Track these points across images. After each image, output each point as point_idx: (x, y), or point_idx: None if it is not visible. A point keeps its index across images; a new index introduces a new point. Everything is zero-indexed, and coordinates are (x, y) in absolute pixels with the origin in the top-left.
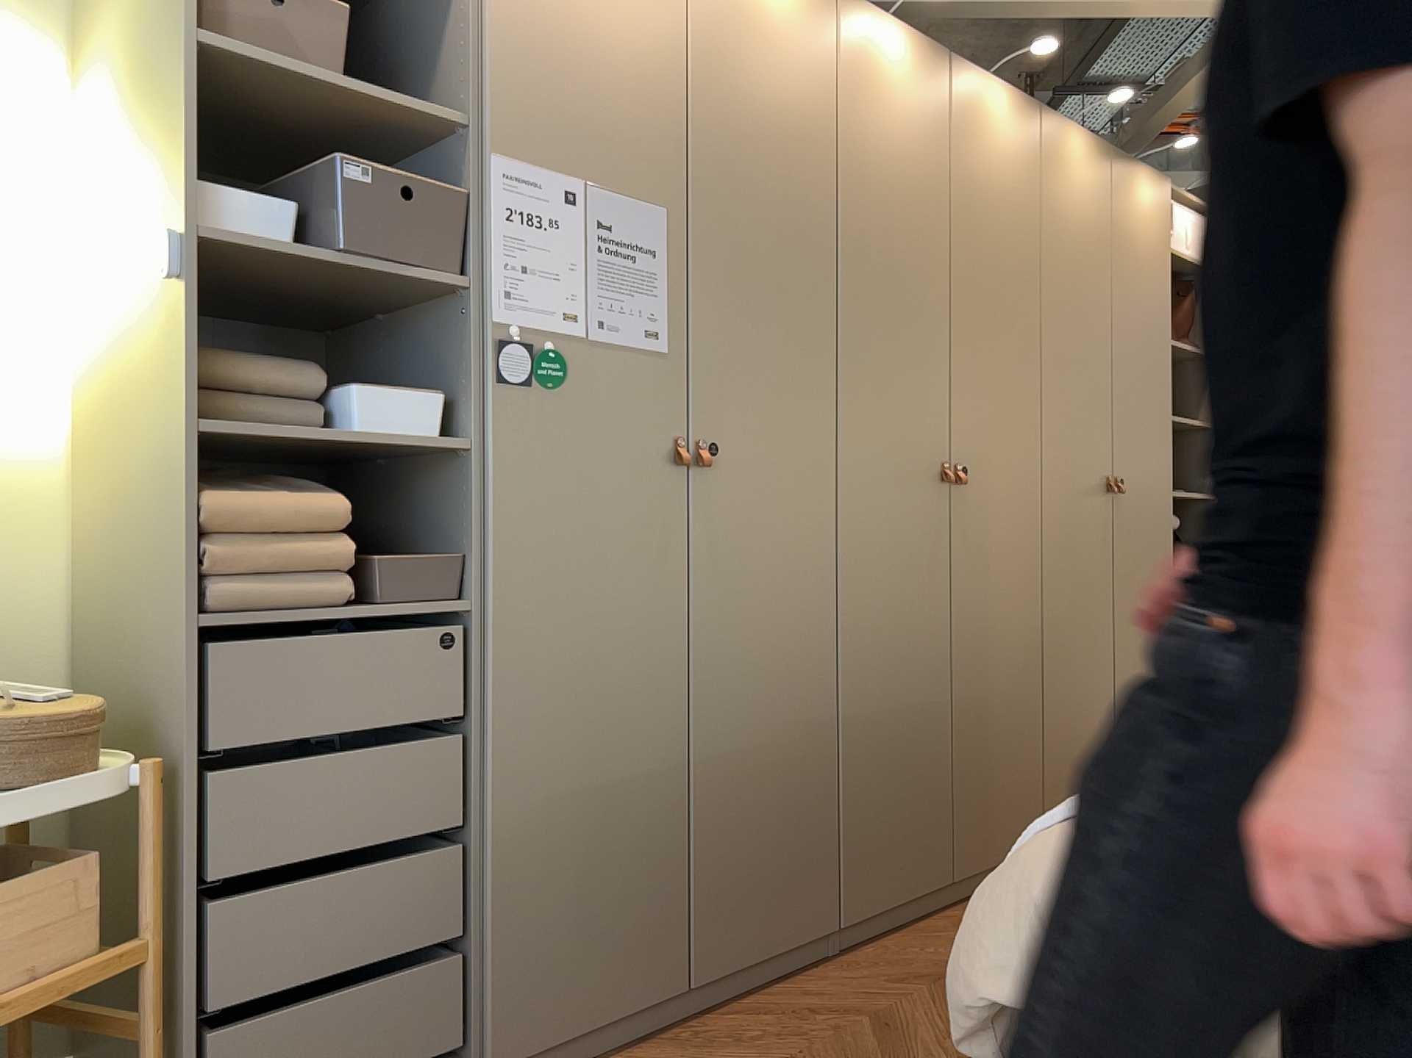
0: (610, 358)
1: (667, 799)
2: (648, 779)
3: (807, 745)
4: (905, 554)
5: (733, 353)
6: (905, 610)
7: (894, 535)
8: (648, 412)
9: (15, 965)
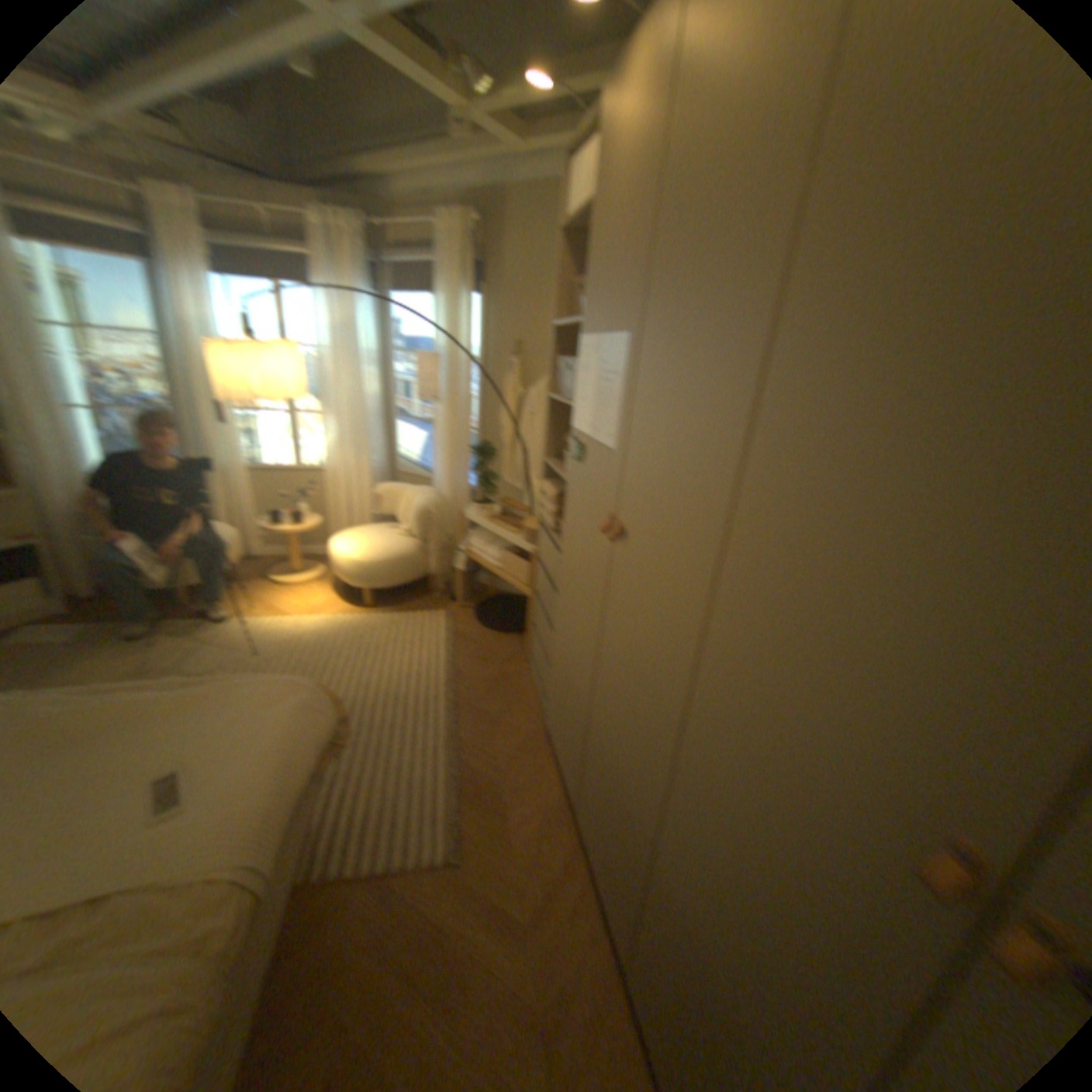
0: (597, 451)
1: (582, 721)
2: (579, 700)
3: (635, 832)
4: (790, 869)
5: (648, 459)
6: (764, 935)
7: (776, 813)
8: (605, 492)
9: (515, 575)
